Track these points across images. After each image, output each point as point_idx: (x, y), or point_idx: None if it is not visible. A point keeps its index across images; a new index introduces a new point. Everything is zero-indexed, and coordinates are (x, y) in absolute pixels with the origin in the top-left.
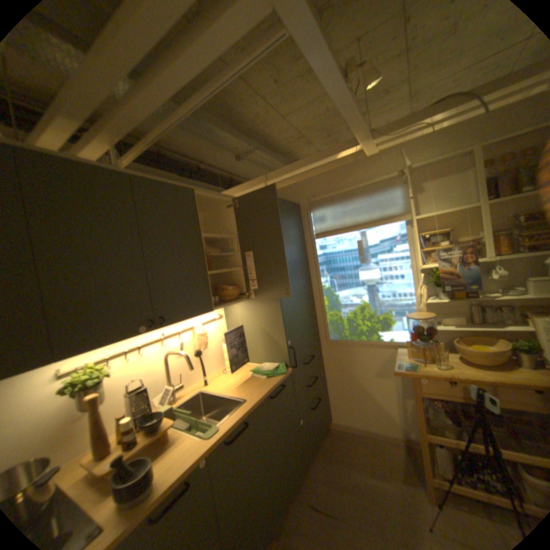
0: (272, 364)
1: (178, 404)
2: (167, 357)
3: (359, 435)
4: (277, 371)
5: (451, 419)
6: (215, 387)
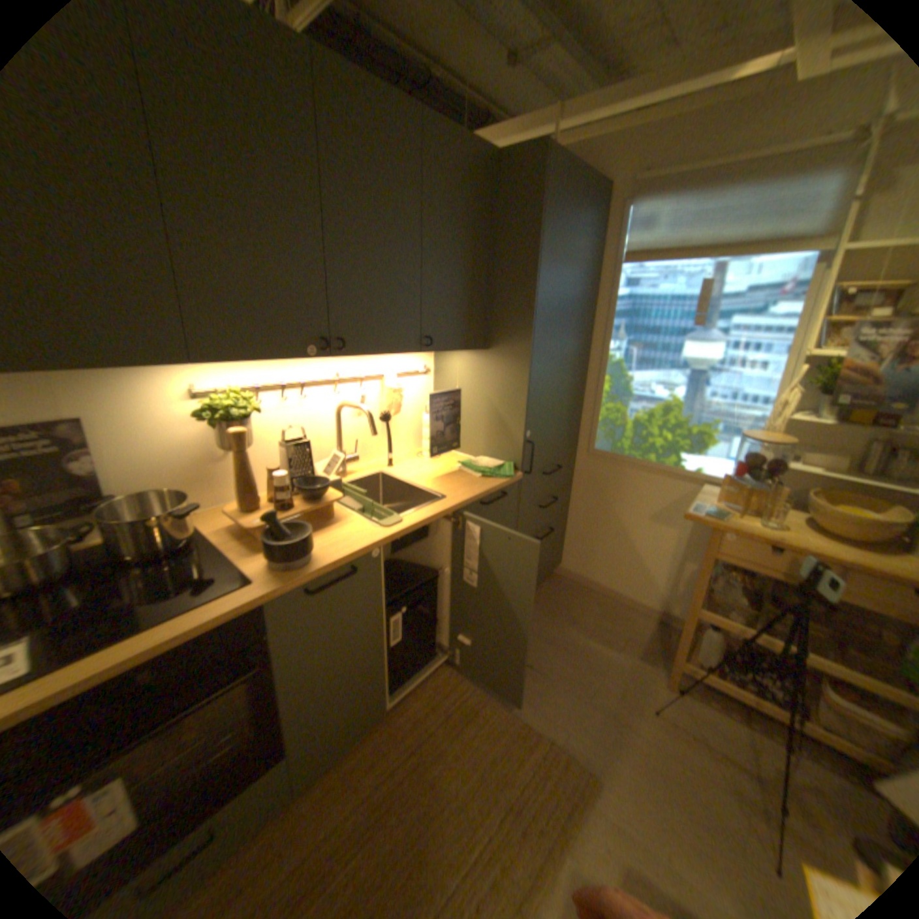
0: (492, 461)
1: (349, 479)
2: (340, 410)
3: (596, 590)
4: (498, 471)
5: (749, 600)
6: (403, 471)
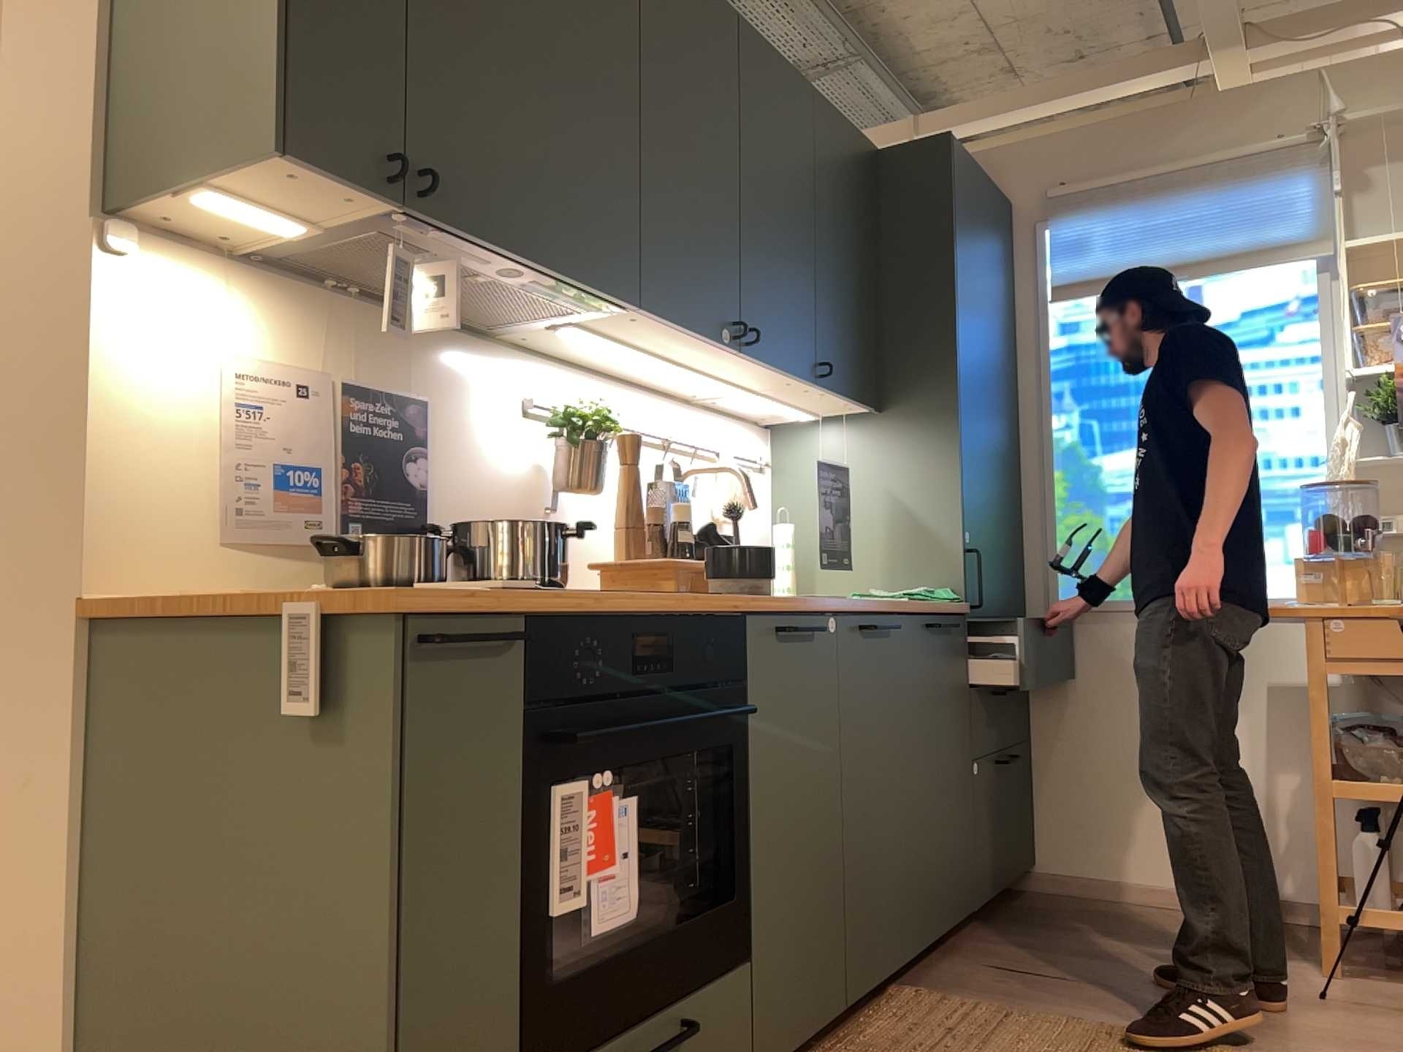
0: (913, 591)
1: None
2: (684, 479)
3: (1123, 897)
4: (936, 594)
5: (1400, 747)
6: None
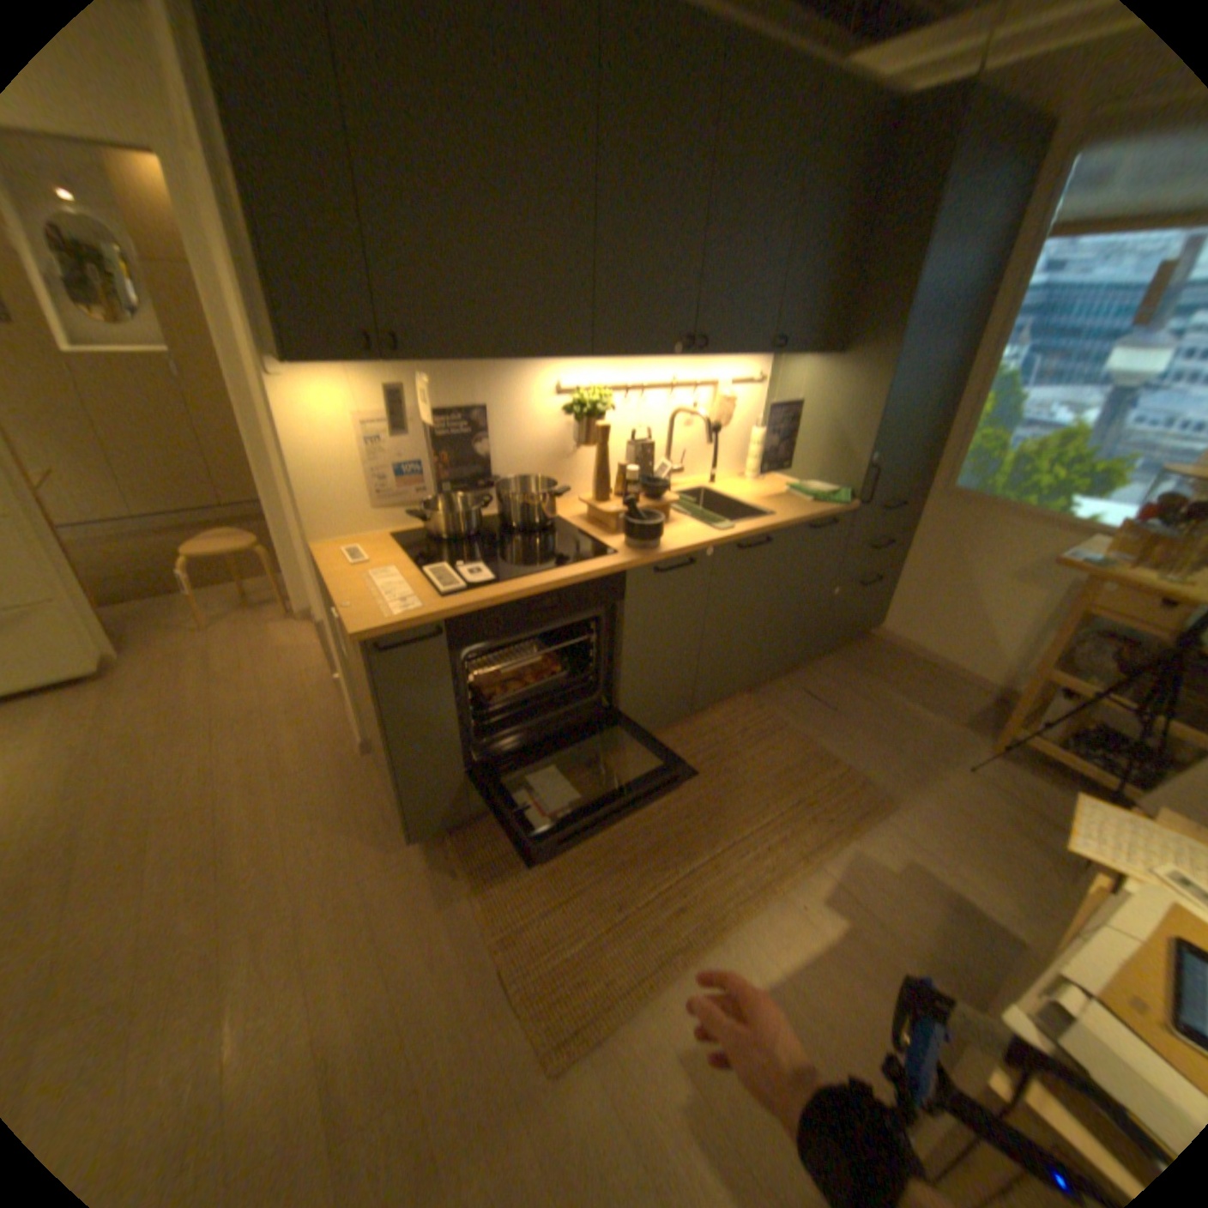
0: (825, 487)
1: (671, 491)
2: (673, 417)
3: (921, 658)
4: (832, 497)
5: (1119, 666)
6: (725, 489)
